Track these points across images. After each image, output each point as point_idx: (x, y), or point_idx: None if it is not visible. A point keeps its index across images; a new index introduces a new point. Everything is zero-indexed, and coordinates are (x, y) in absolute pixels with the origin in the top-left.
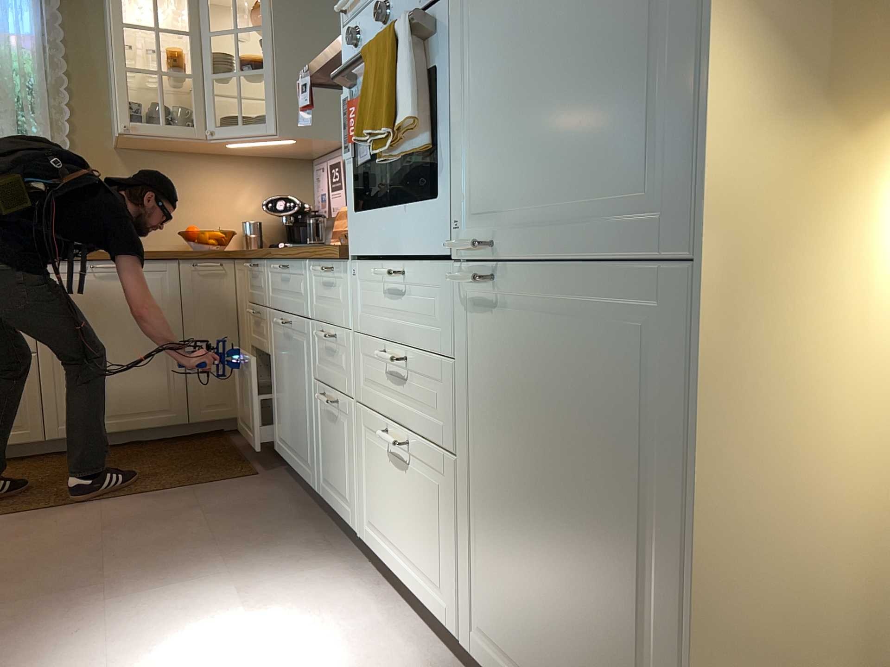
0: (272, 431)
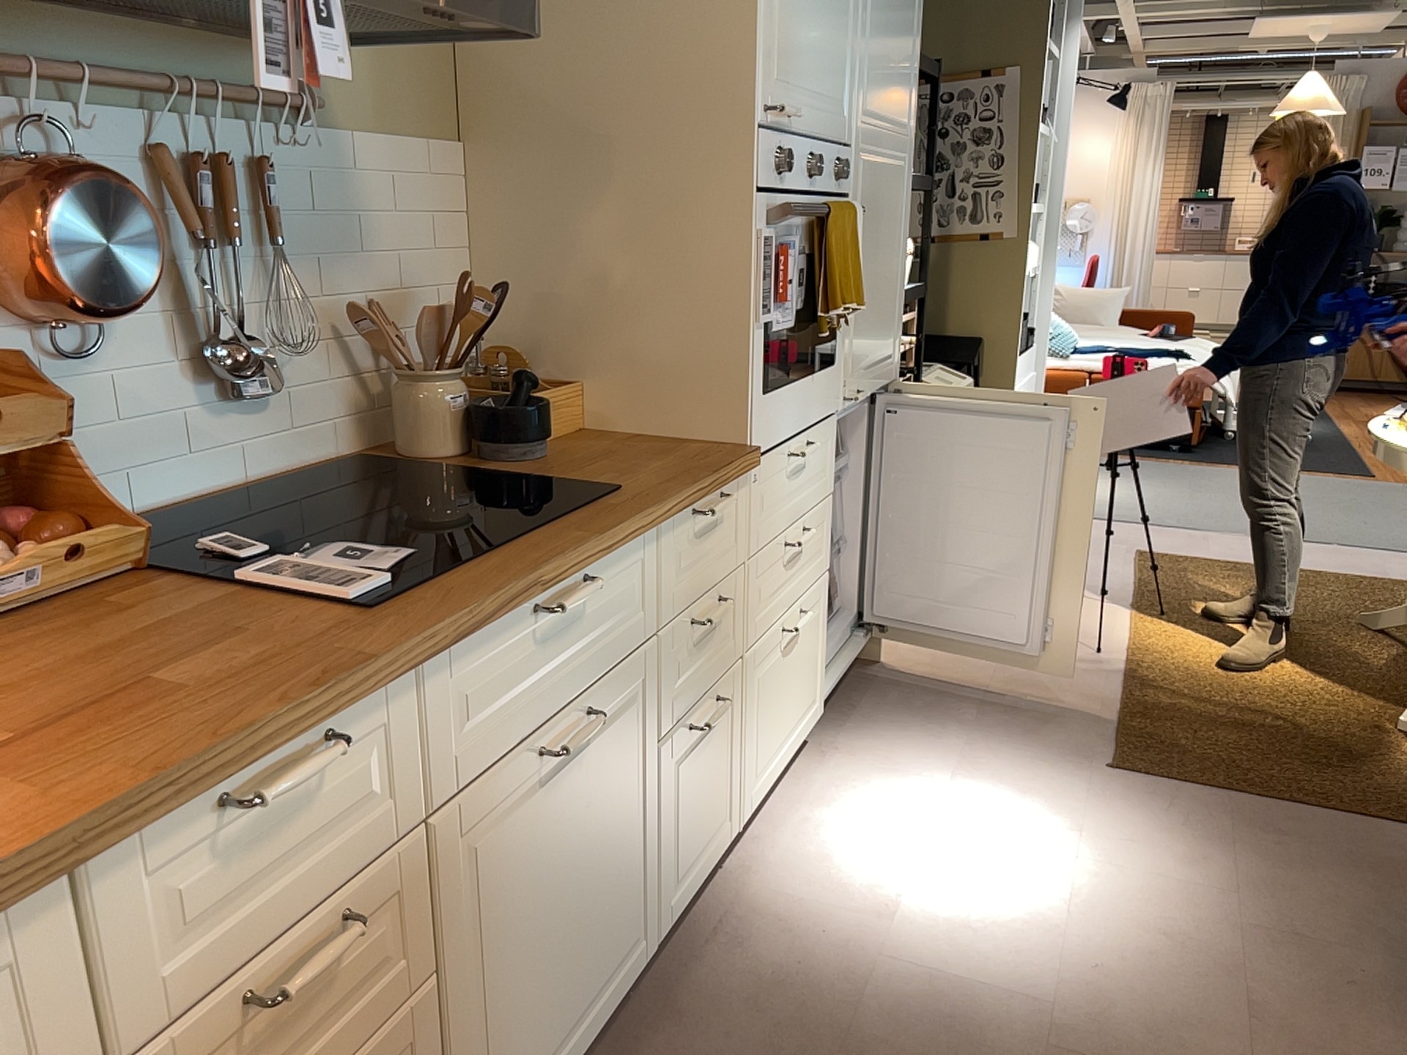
0: None
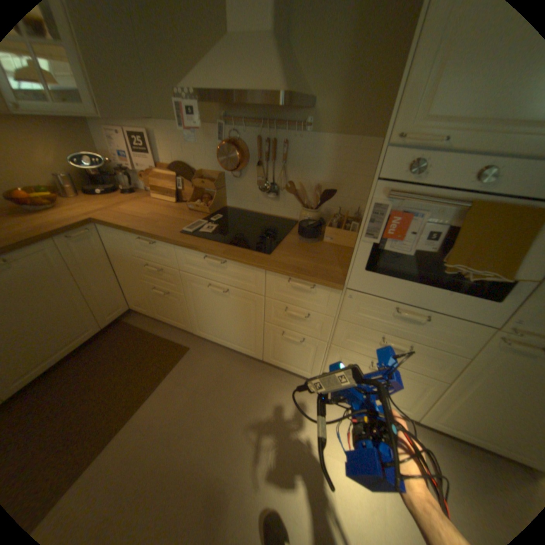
0: (189, 326)
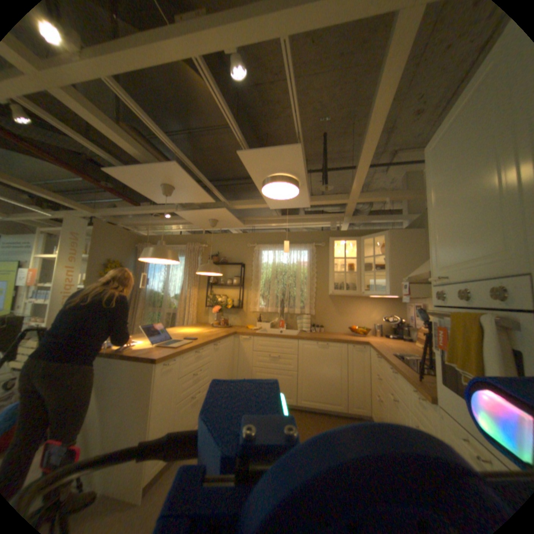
0: None
